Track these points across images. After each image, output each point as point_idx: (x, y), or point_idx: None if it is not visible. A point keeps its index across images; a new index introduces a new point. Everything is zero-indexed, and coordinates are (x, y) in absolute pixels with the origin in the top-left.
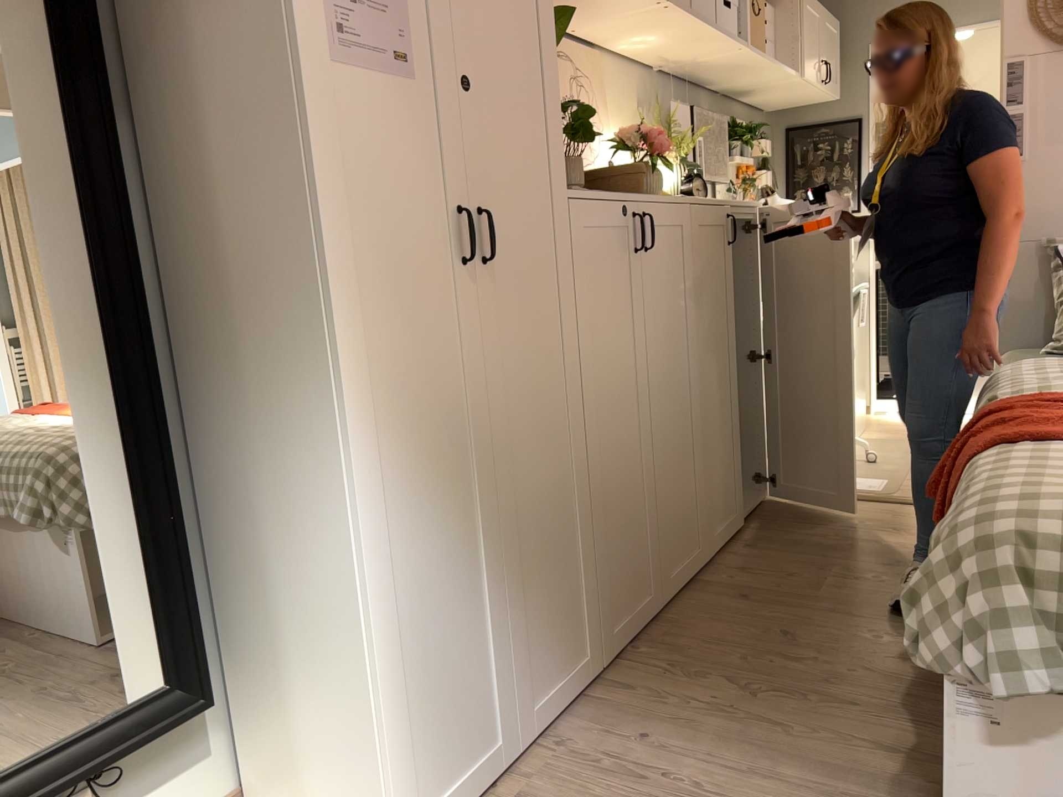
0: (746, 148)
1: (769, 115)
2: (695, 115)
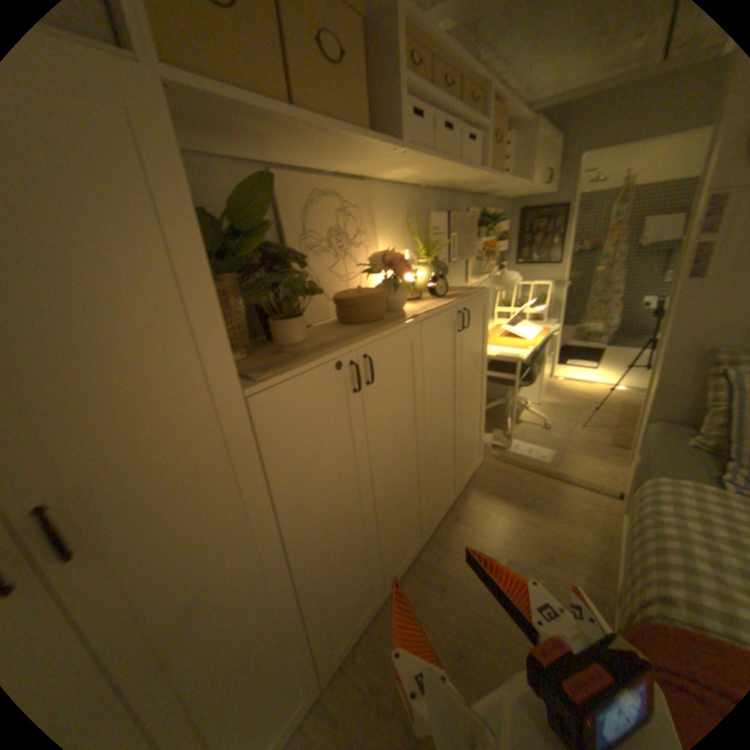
0: (491, 227)
1: (511, 200)
2: (454, 212)
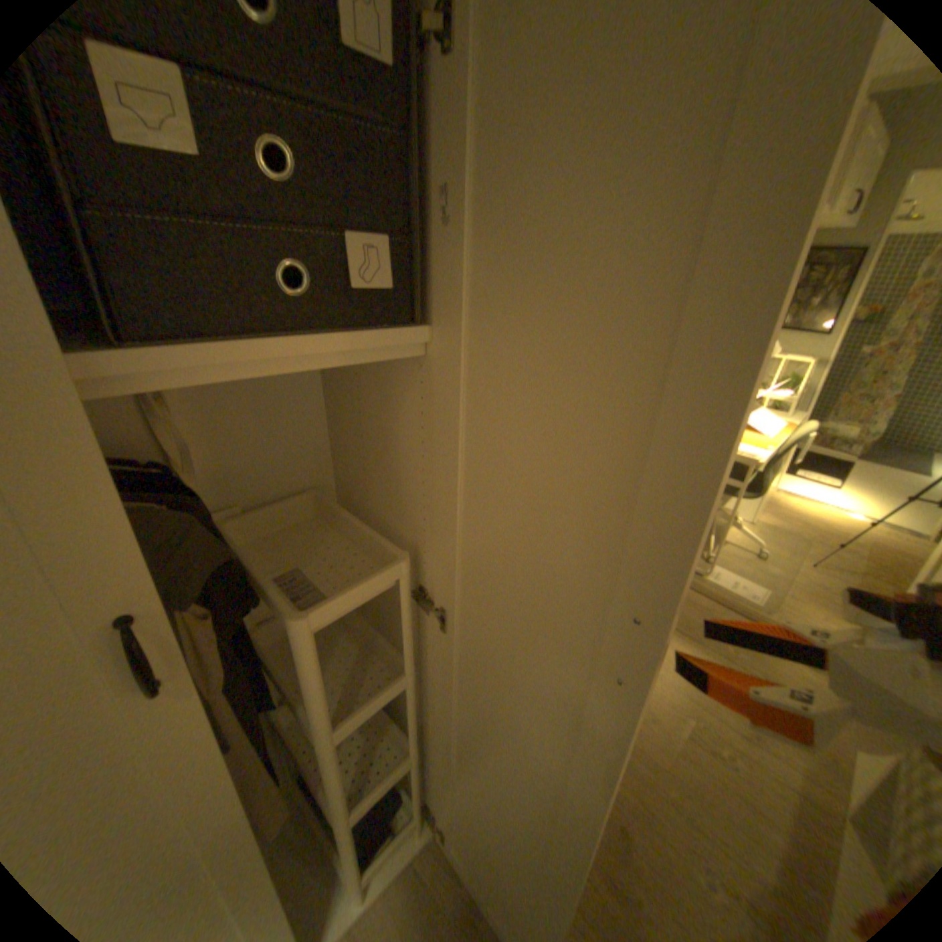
0: None
1: None
2: None
